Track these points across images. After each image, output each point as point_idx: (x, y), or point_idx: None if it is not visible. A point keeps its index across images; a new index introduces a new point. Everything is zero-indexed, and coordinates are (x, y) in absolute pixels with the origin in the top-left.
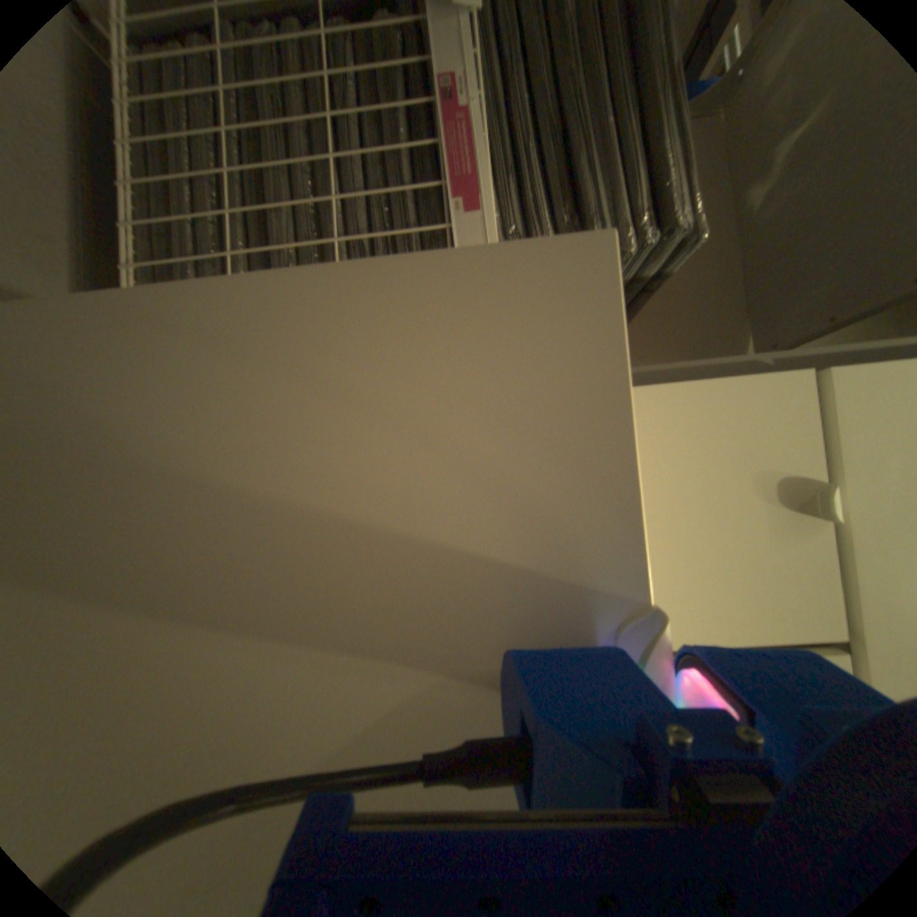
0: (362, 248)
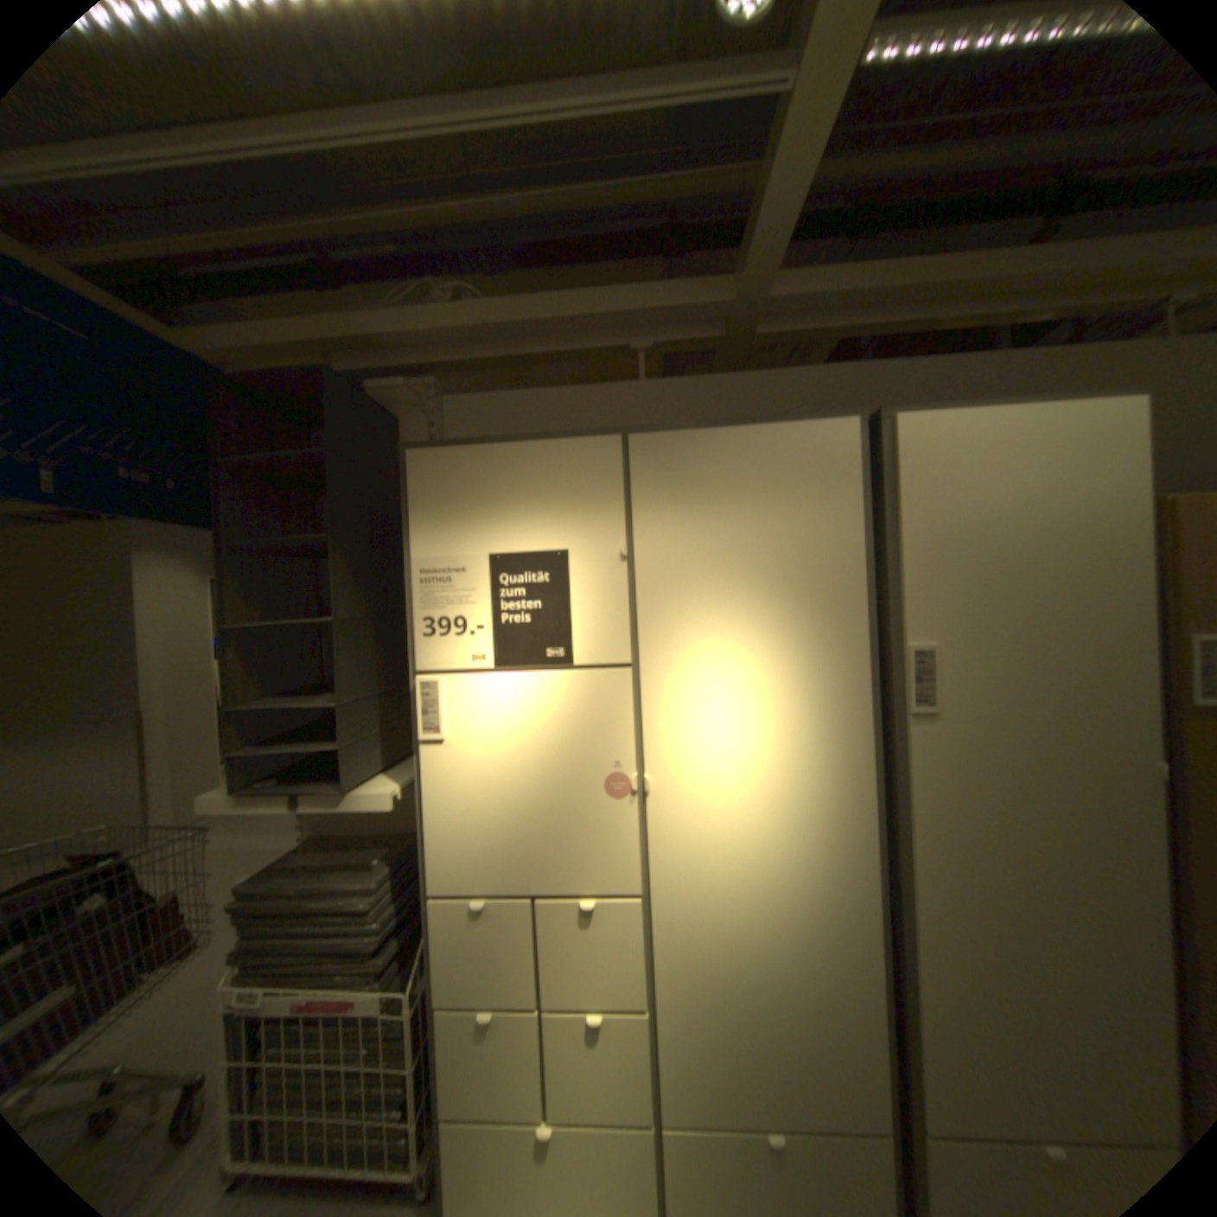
0: (361, 1055)
